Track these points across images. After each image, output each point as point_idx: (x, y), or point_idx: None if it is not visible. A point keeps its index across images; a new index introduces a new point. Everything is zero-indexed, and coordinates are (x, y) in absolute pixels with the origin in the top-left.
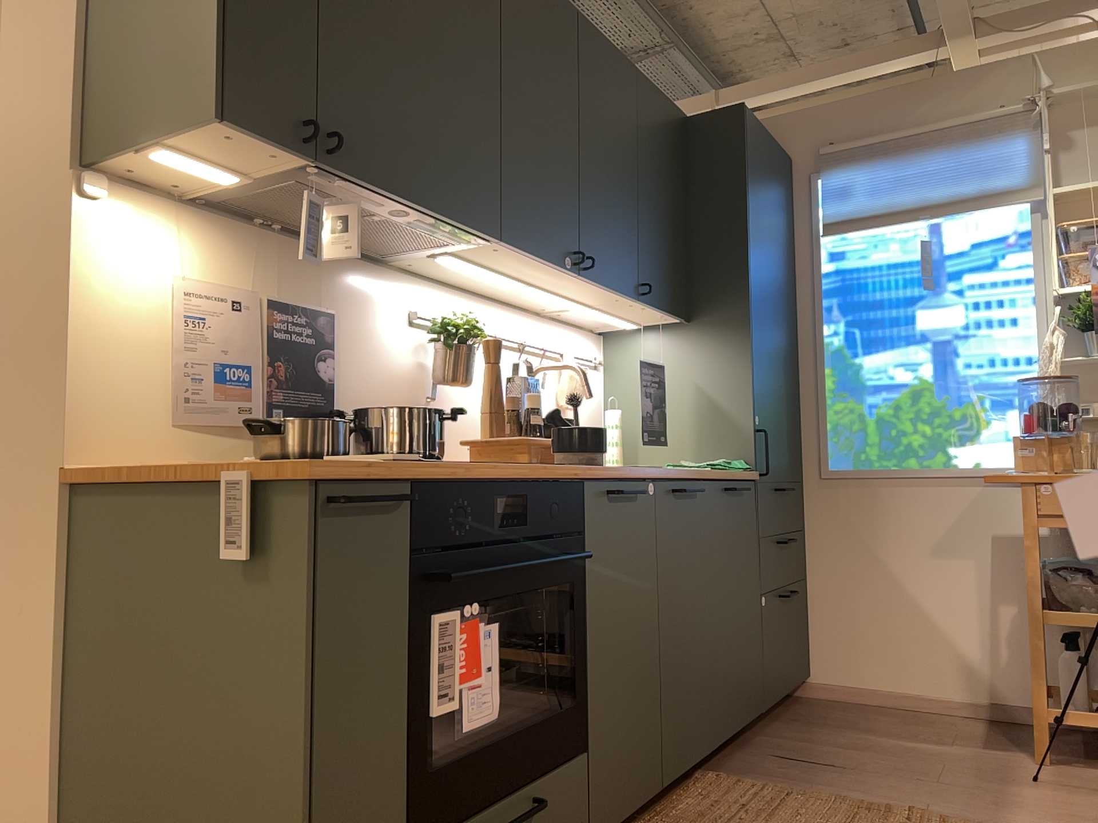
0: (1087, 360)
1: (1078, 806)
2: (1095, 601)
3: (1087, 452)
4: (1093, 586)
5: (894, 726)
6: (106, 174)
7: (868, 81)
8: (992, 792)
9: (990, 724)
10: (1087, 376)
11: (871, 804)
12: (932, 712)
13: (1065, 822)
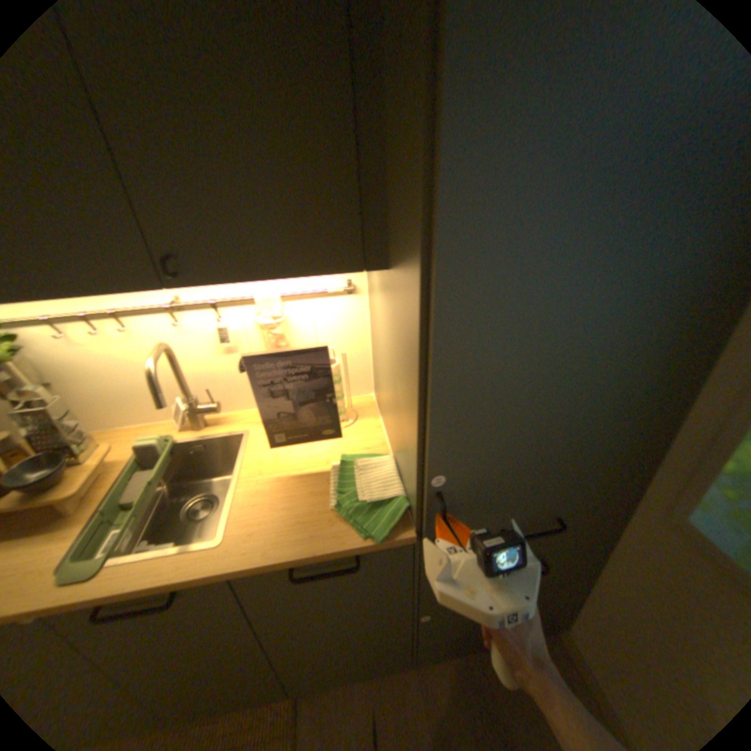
0: None
1: None
2: None
3: None
4: None
5: None
6: None
7: None
8: None
9: None
10: None
11: None
12: None
13: None
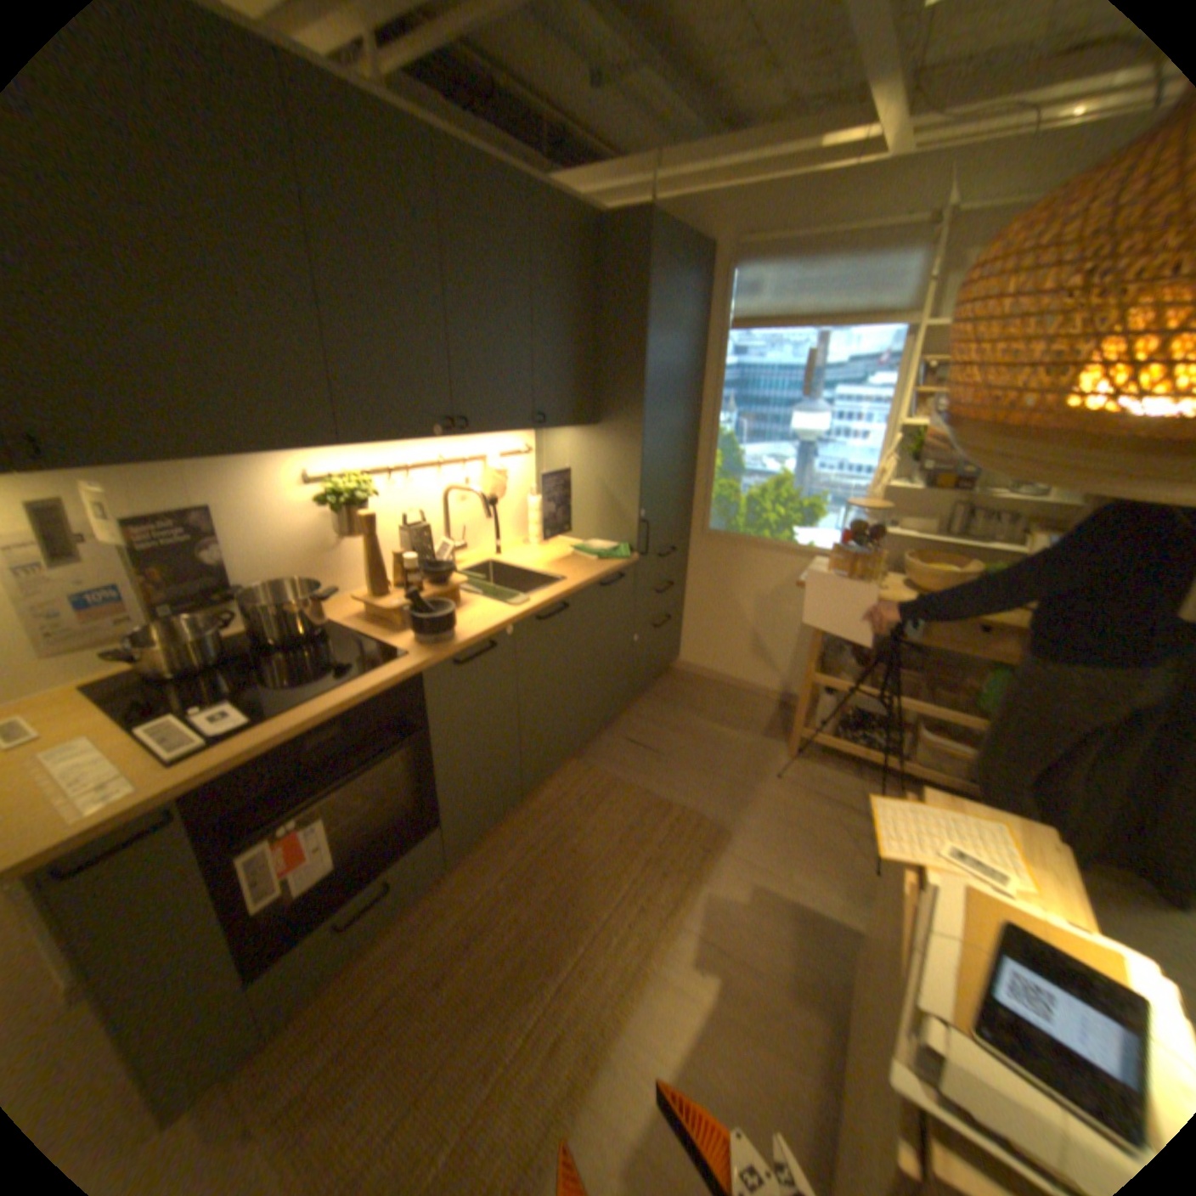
0: (909, 485)
1: (792, 808)
2: (851, 674)
3: (879, 570)
4: (853, 663)
5: (715, 708)
6: None
7: (802, 154)
8: (745, 790)
9: (778, 710)
10: (909, 492)
11: (660, 804)
12: (746, 694)
13: (775, 827)
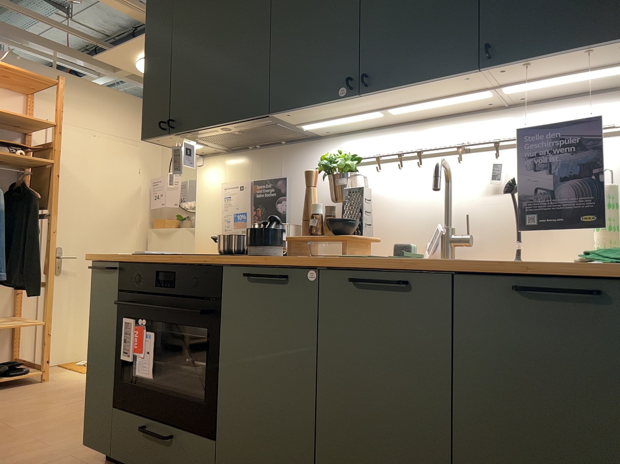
0: None
1: None
2: None
3: None
4: None
5: None
6: (205, 155)
7: None
8: None
9: None
10: None
11: None
12: None
13: None
